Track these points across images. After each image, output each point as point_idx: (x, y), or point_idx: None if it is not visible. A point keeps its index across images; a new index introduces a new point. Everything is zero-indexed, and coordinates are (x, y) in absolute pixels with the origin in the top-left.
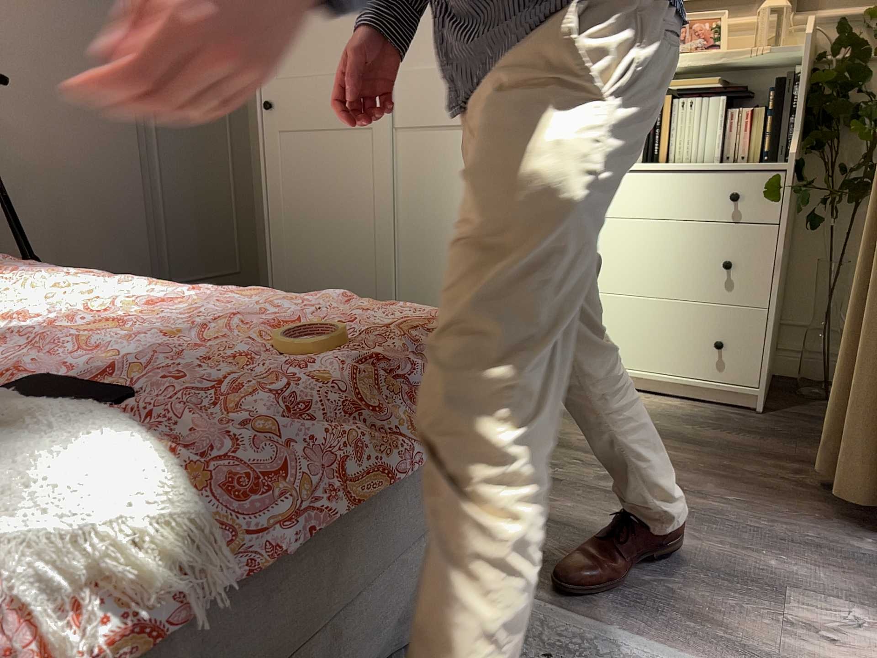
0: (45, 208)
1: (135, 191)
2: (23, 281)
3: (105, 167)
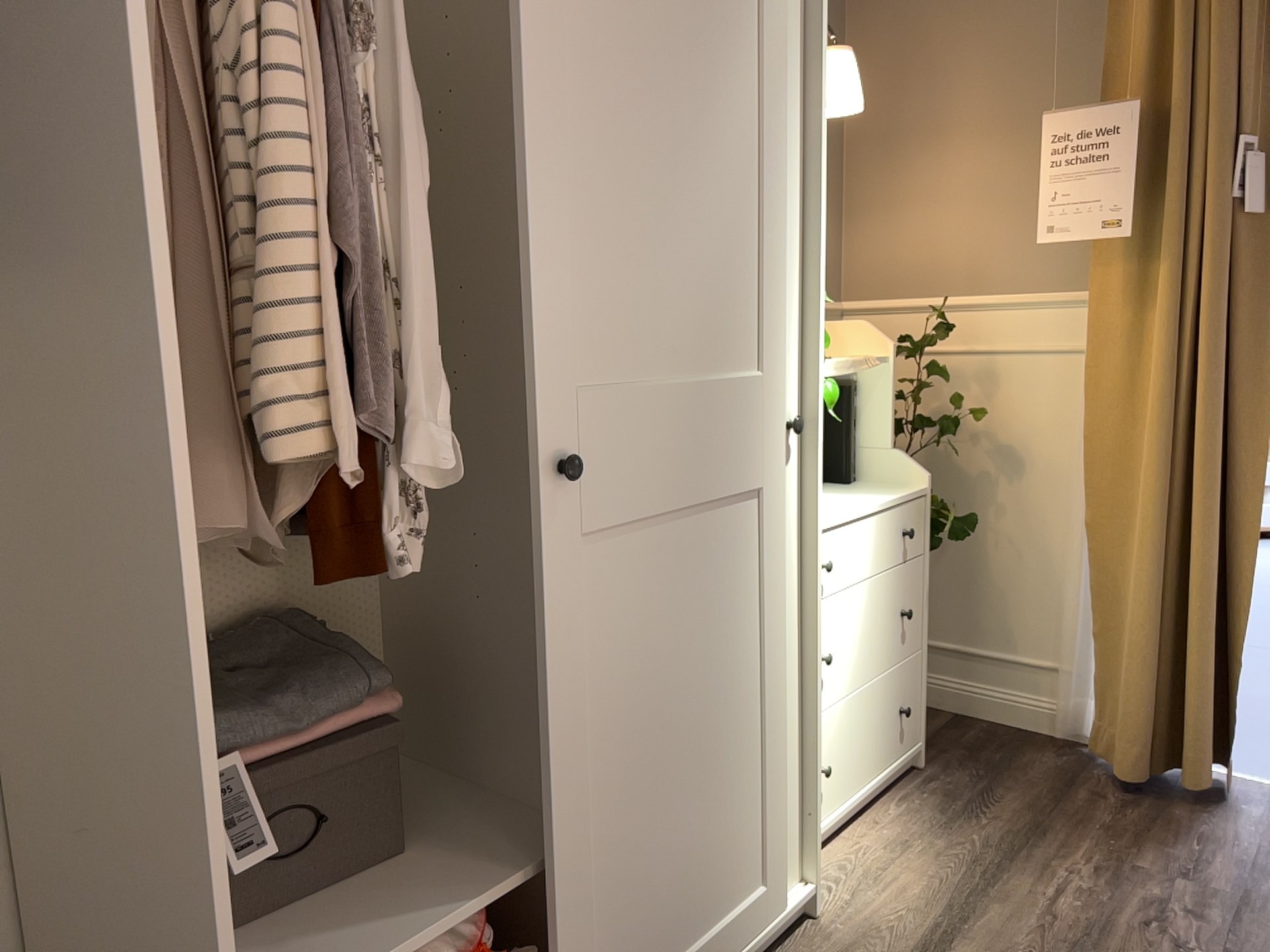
0: None
1: None
2: None
3: None
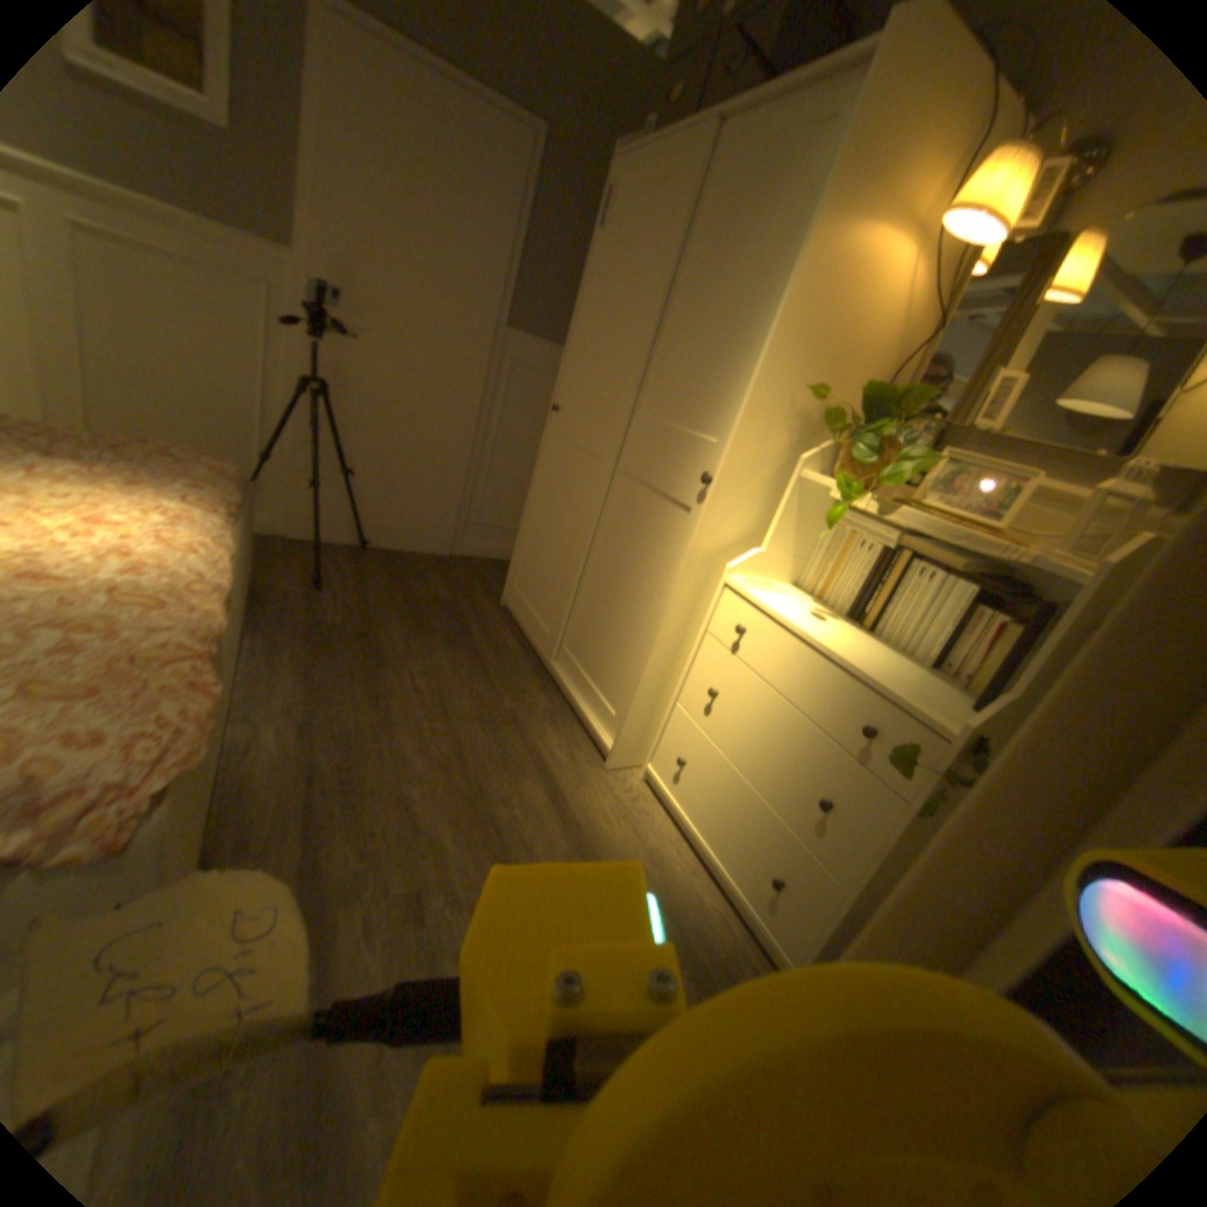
0: (380, 433)
1: (462, 441)
2: (123, 495)
3: (442, 416)
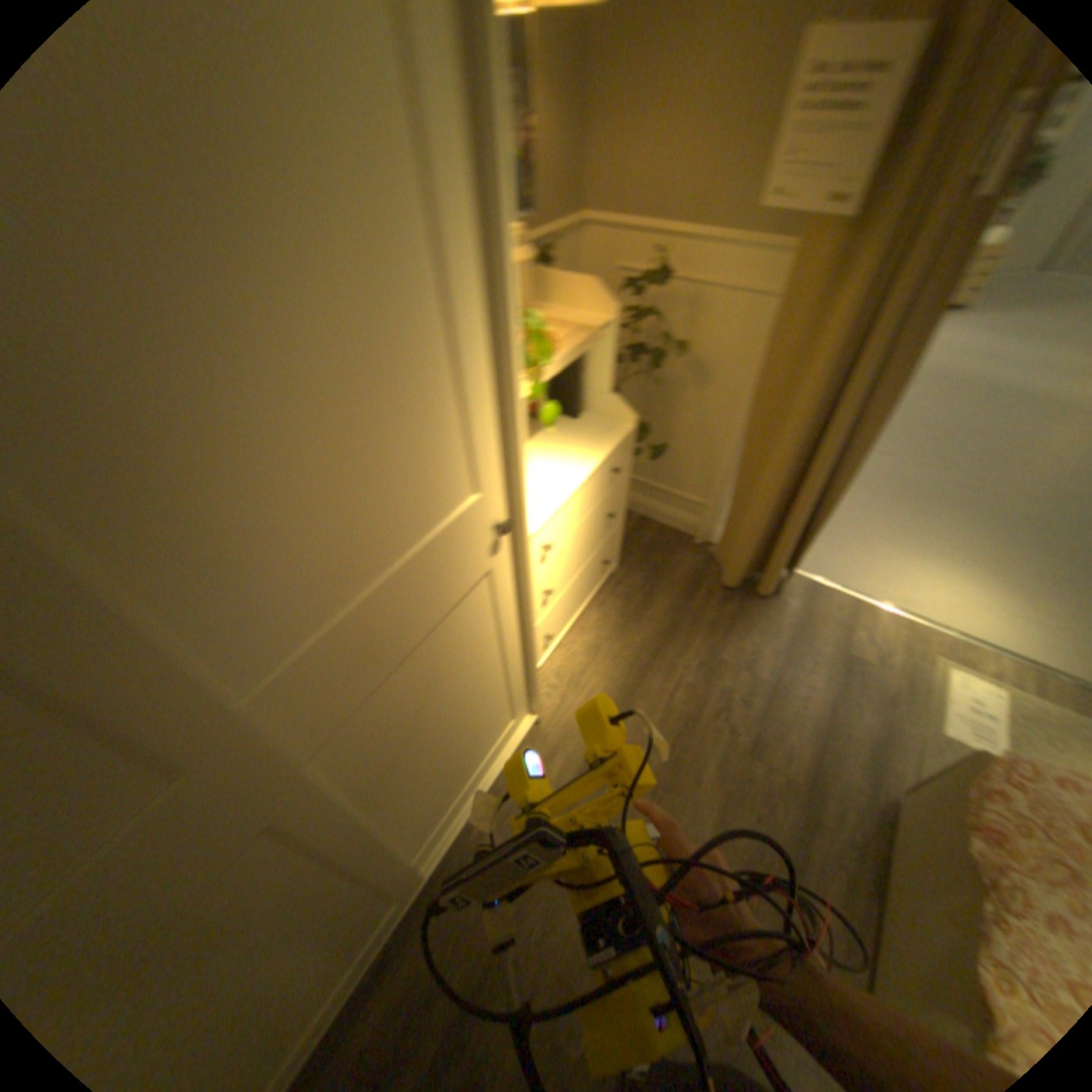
0: None
1: None
2: None
3: None
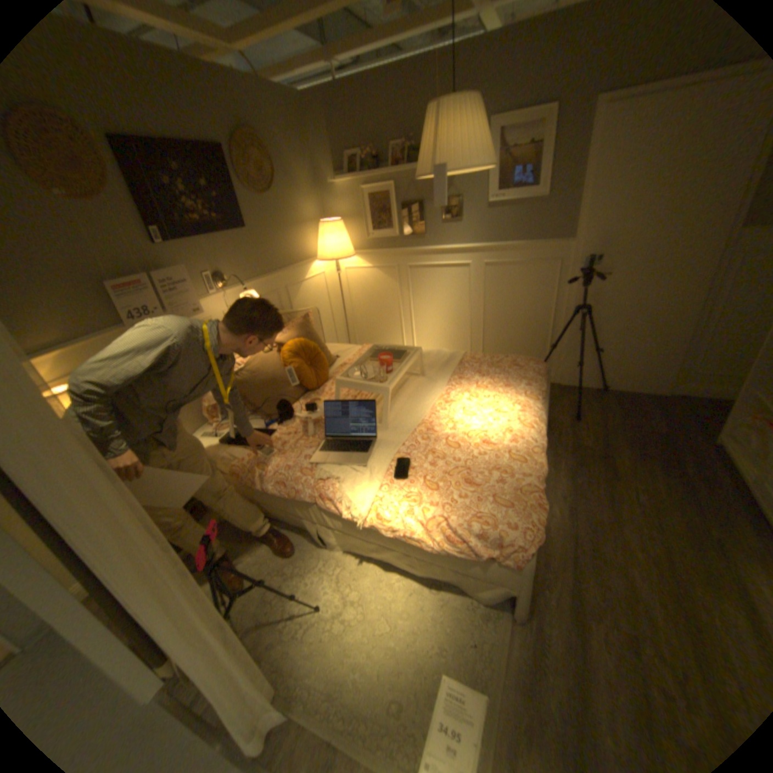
0: (621, 325)
1: (689, 320)
2: (505, 397)
3: (671, 306)
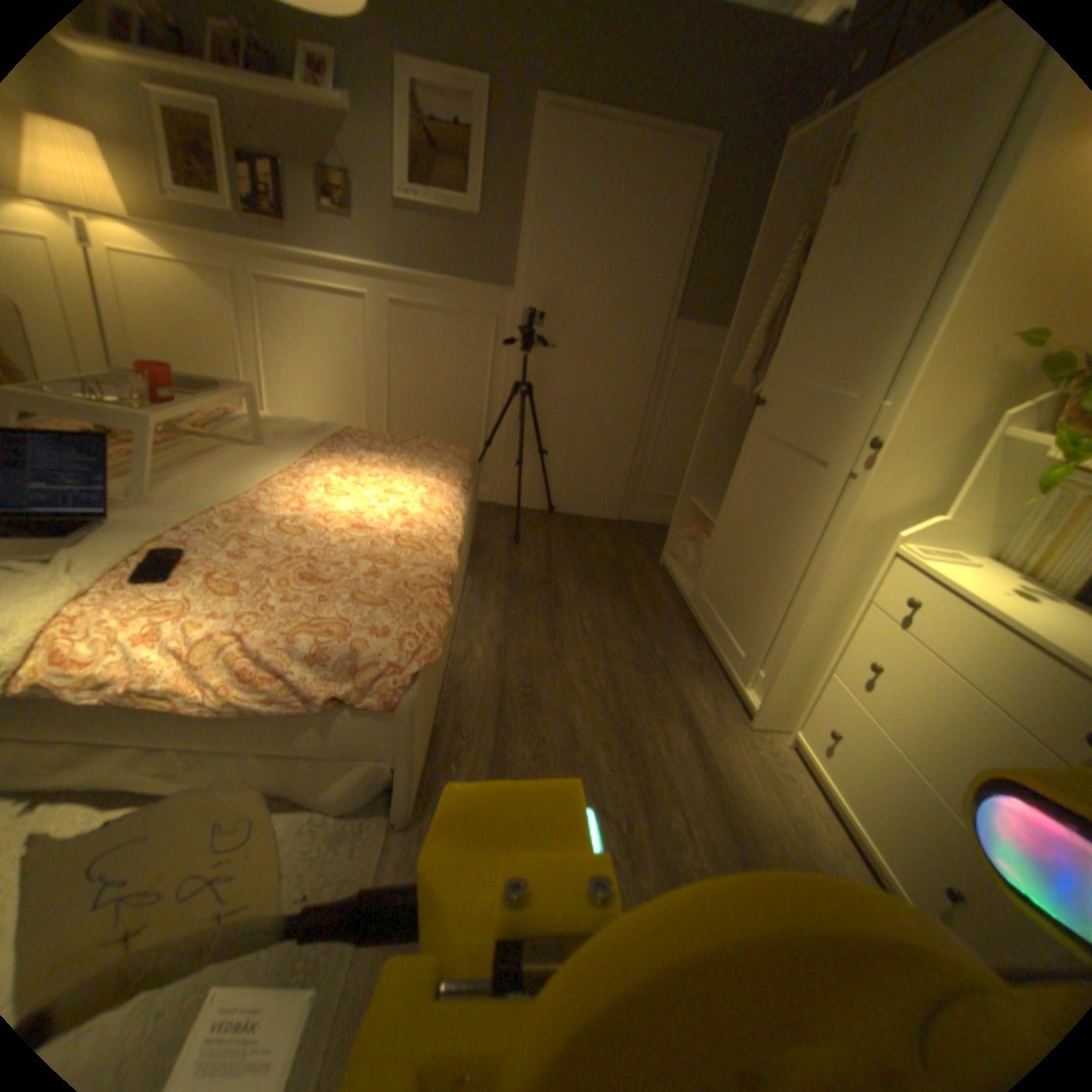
0: (567, 421)
1: (632, 423)
2: (403, 476)
3: (616, 403)
